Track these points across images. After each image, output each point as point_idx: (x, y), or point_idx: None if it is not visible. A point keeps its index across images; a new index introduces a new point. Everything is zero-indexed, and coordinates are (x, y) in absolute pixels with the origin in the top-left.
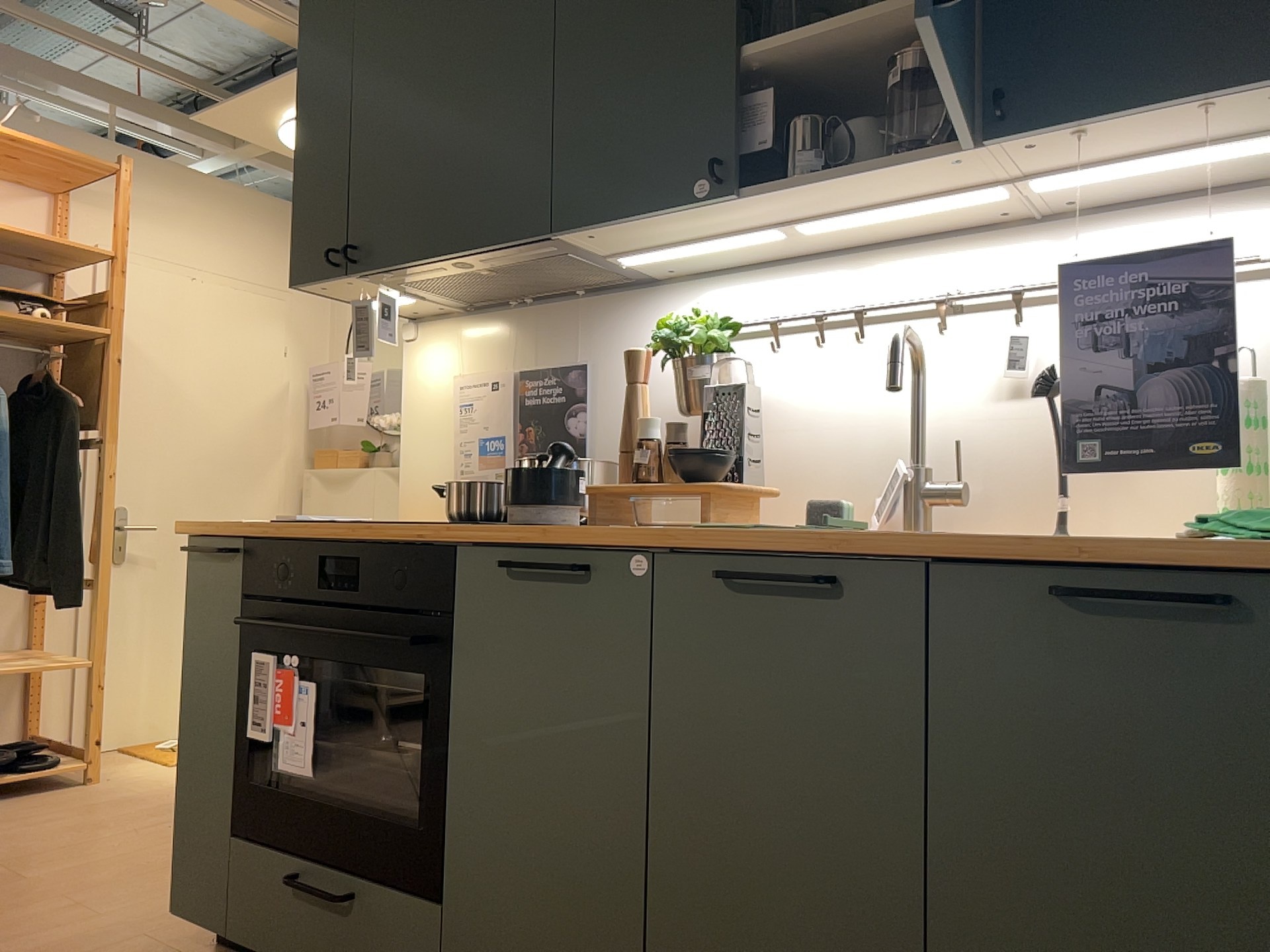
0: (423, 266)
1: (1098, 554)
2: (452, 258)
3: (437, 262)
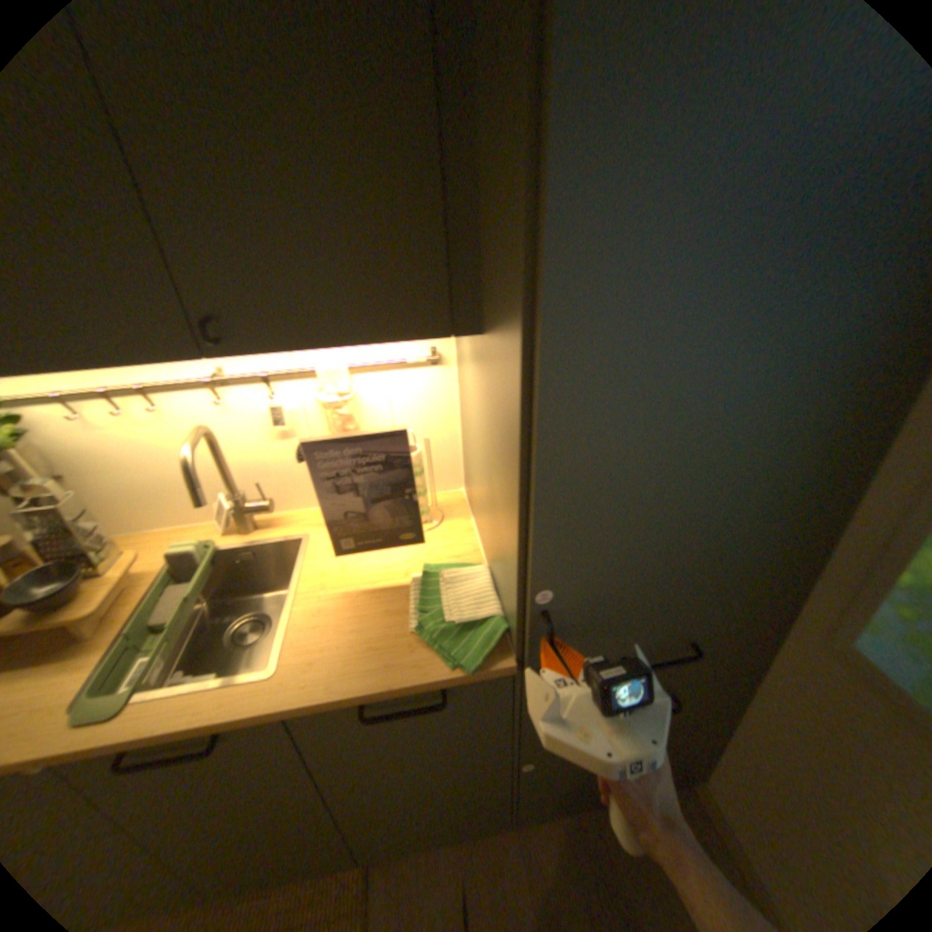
0: None
1: (377, 699)
2: None
3: None
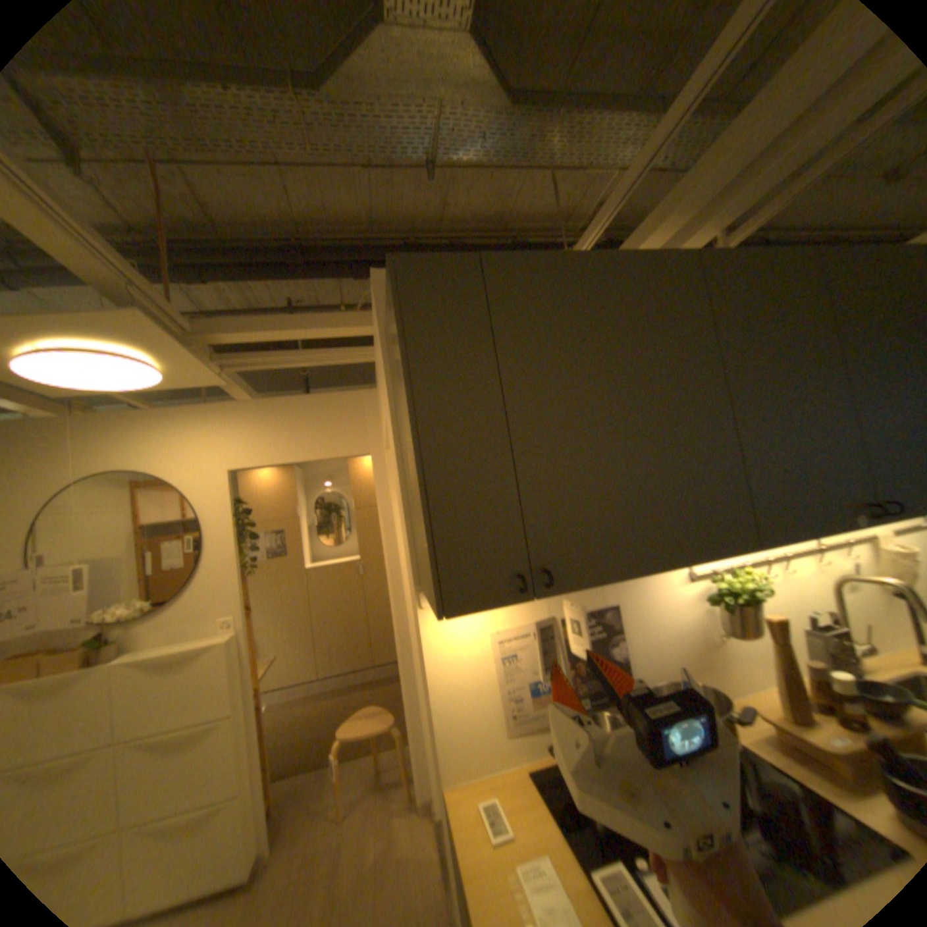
0: (619, 579)
1: None
2: (656, 571)
3: (637, 575)
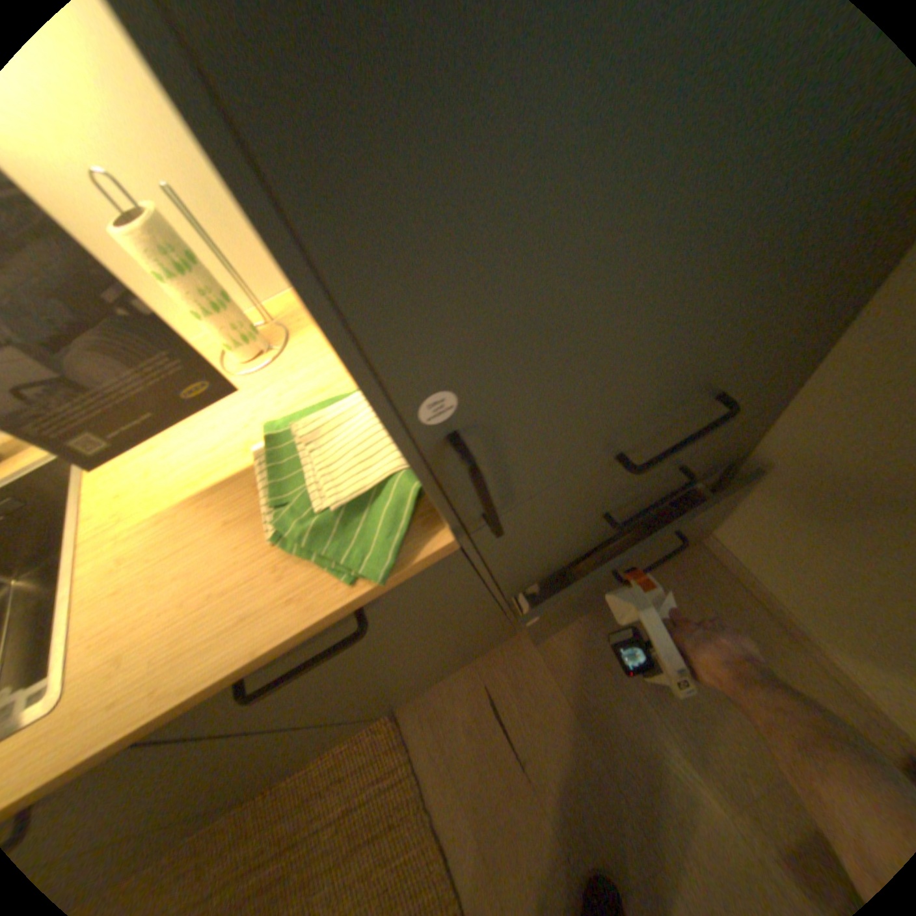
0: None
1: (242, 675)
2: None
3: None
